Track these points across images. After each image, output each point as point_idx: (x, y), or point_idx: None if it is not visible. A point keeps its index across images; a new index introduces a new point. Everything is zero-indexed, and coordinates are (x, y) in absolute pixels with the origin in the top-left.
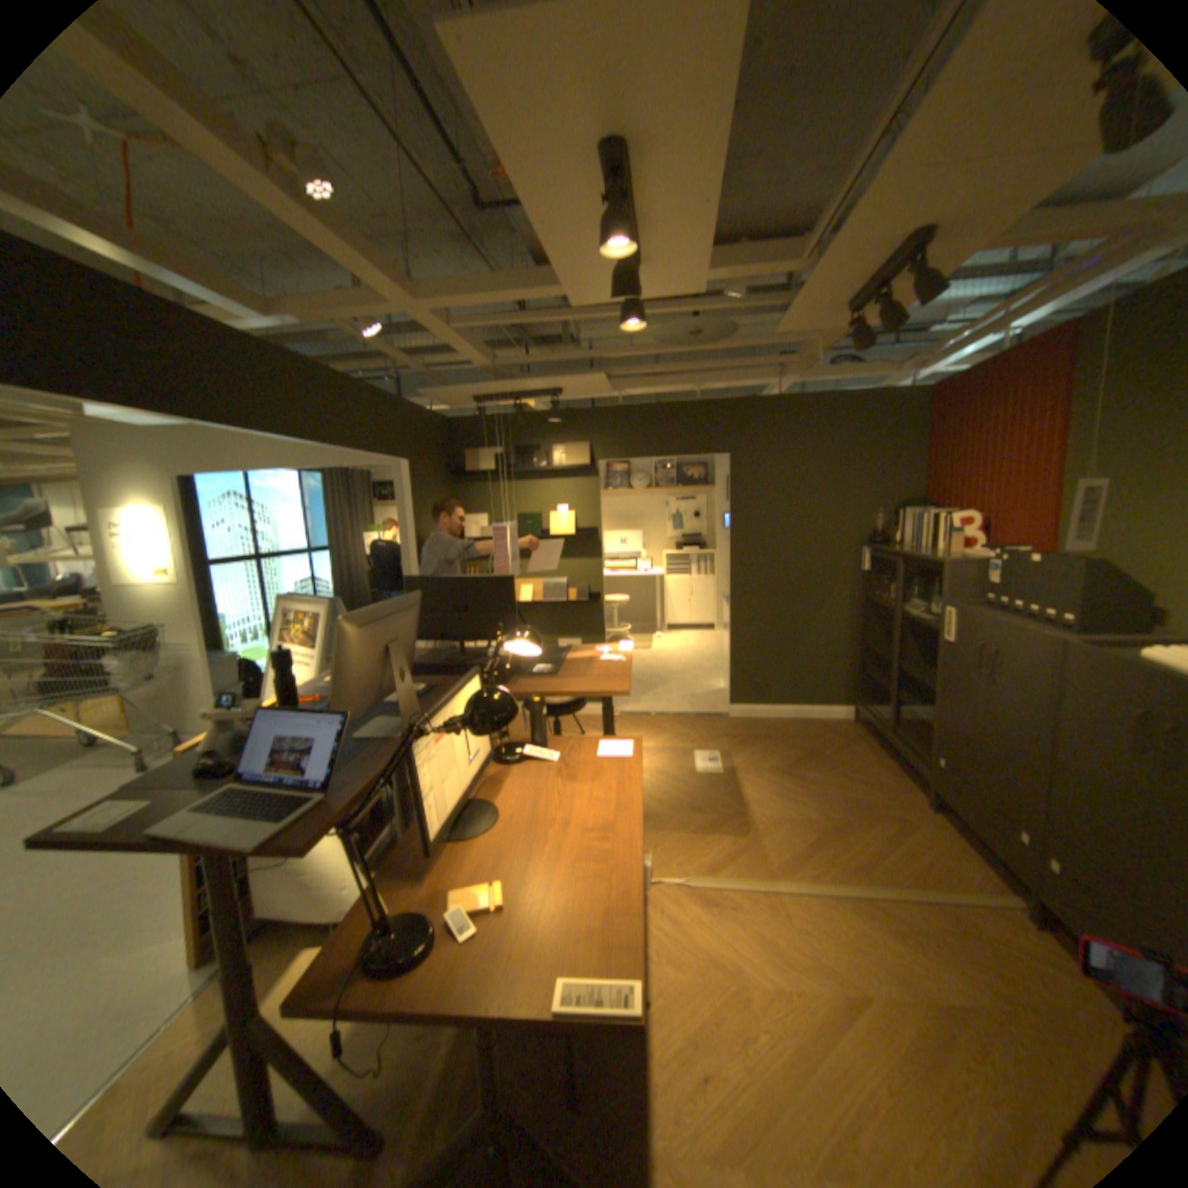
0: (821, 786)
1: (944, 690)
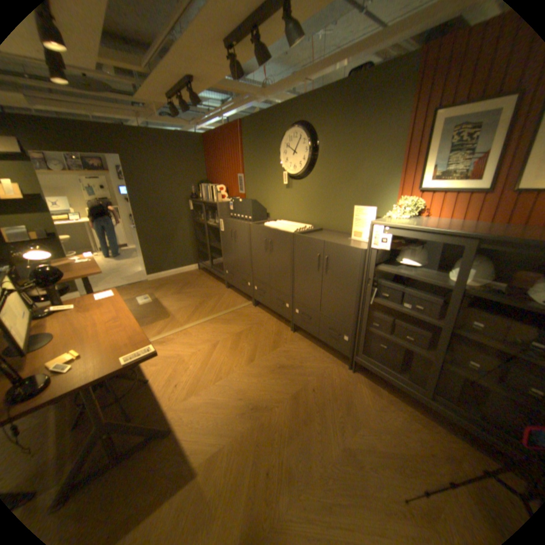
0: (191, 292)
1: (223, 247)
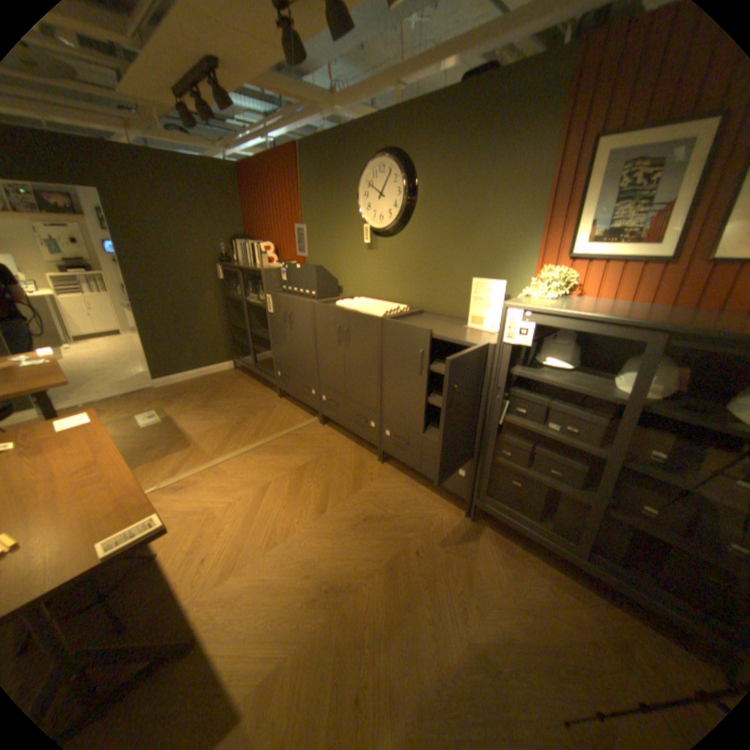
0: (224, 406)
1: (273, 338)
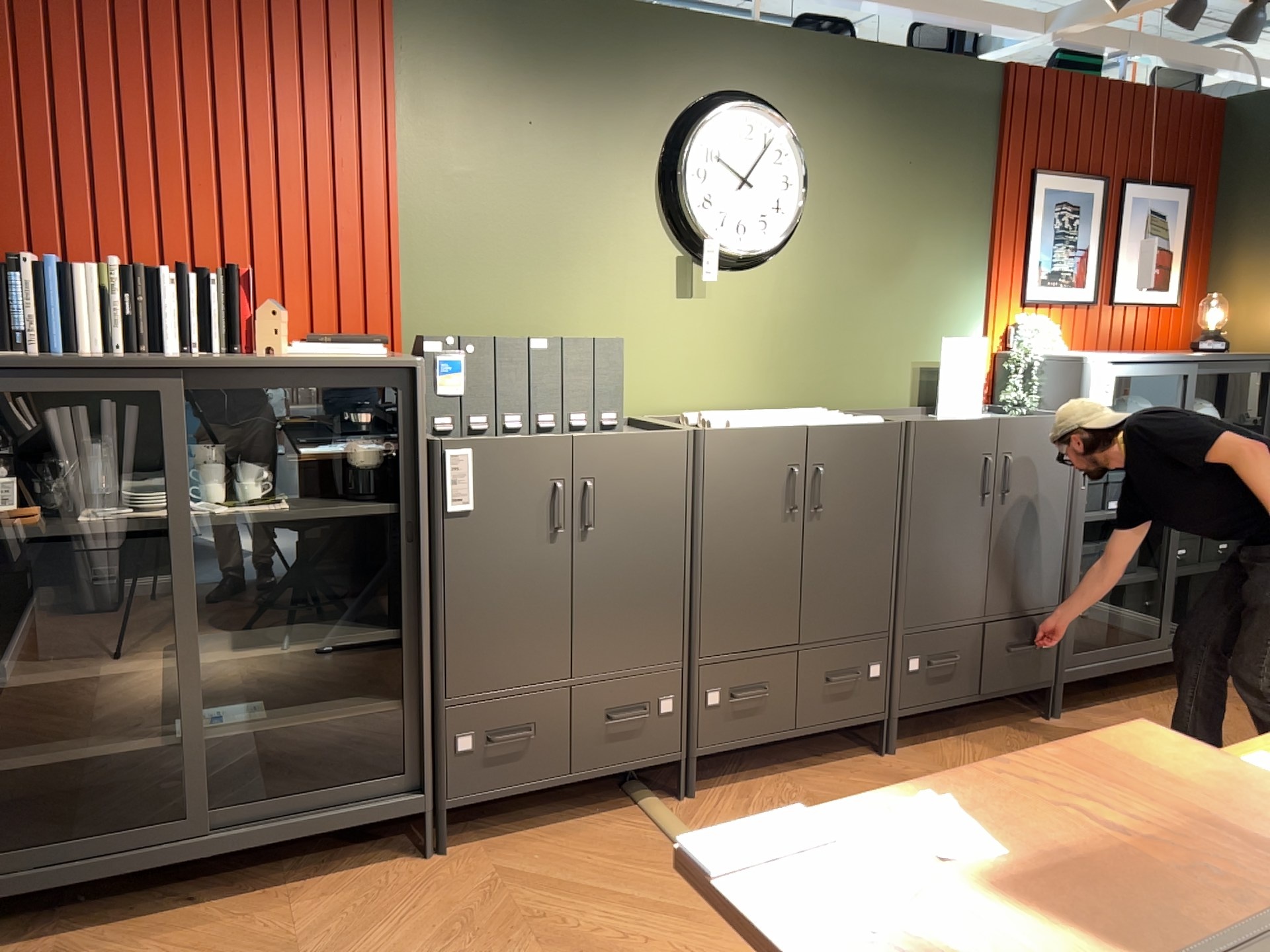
0: None
1: (443, 610)
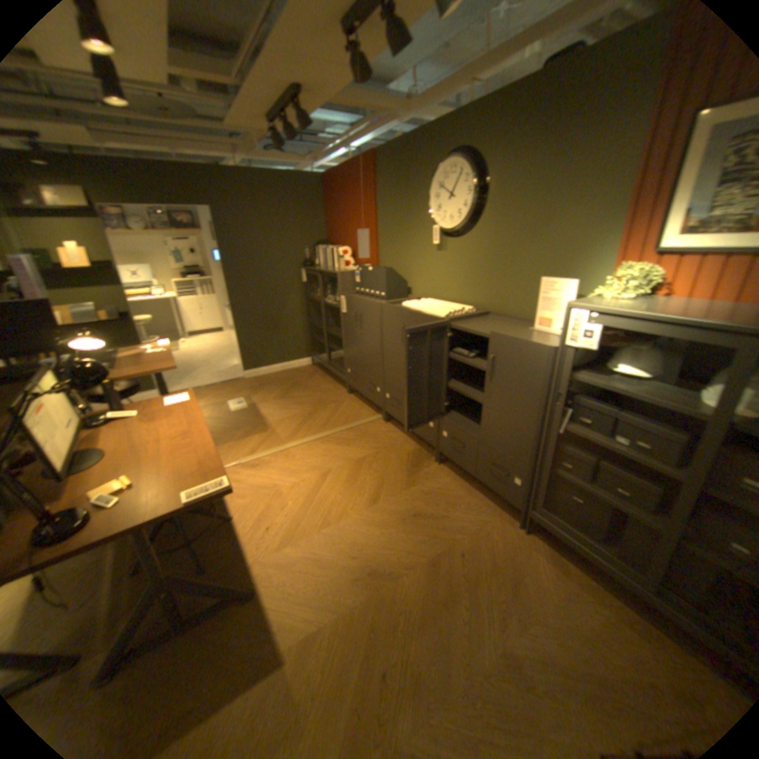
0: (300, 397)
1: (345, 336)
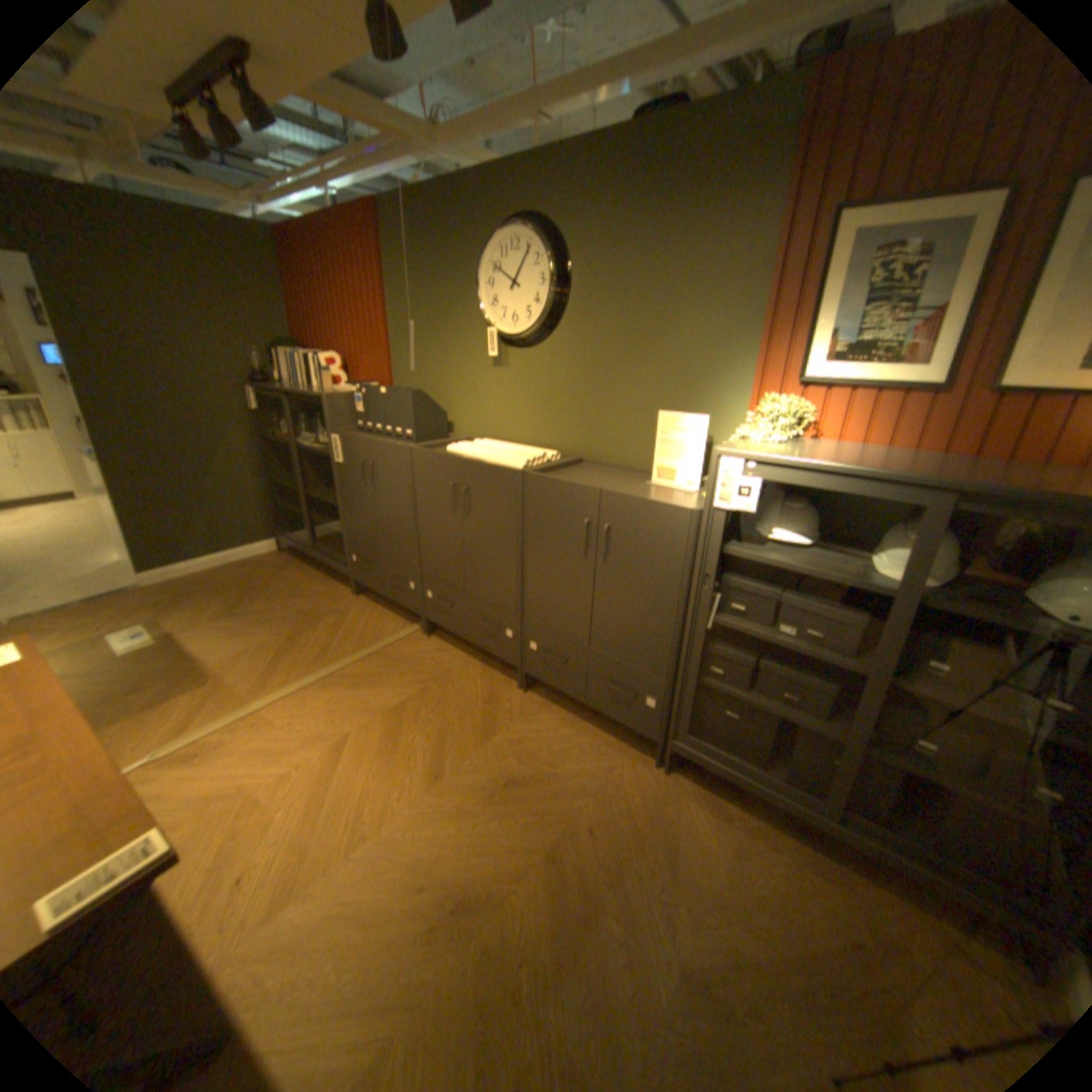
0: (263, 612)
1: (343, 501)
